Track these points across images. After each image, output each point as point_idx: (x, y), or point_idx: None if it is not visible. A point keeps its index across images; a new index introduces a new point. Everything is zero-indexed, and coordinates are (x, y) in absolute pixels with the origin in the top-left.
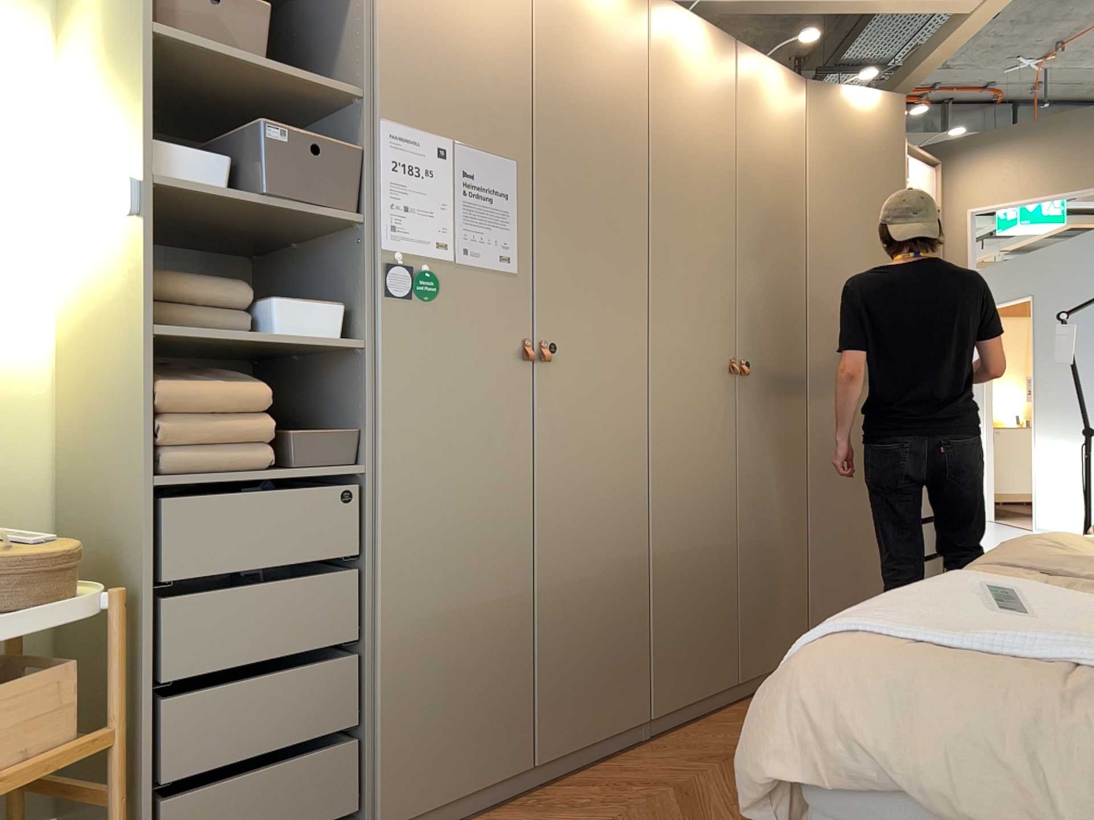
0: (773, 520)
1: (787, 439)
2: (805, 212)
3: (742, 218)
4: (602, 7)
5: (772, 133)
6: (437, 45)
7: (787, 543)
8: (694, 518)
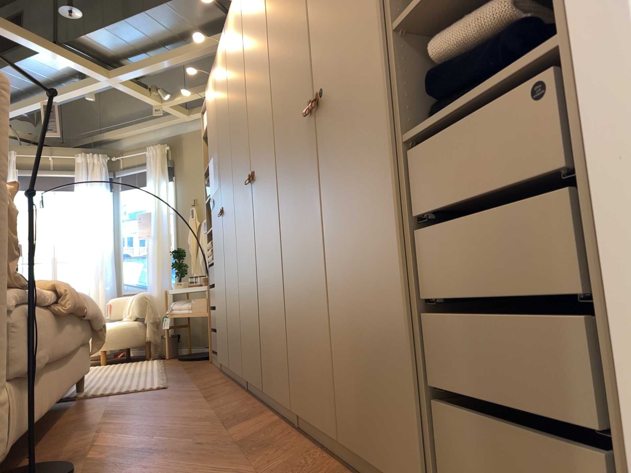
0: (268, 277)
1: (270, 215)
2: (266, 28)
3: (249, 87)
4: (223, 67)
5: (253, 10)
6: (213, 134)
7: (275, 297)
8: (247, 274)
